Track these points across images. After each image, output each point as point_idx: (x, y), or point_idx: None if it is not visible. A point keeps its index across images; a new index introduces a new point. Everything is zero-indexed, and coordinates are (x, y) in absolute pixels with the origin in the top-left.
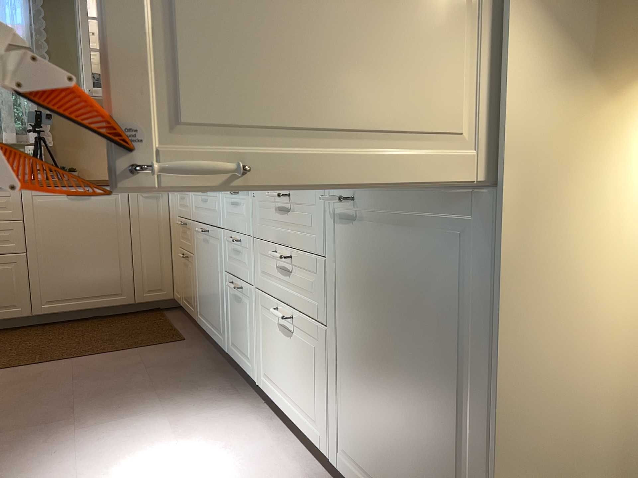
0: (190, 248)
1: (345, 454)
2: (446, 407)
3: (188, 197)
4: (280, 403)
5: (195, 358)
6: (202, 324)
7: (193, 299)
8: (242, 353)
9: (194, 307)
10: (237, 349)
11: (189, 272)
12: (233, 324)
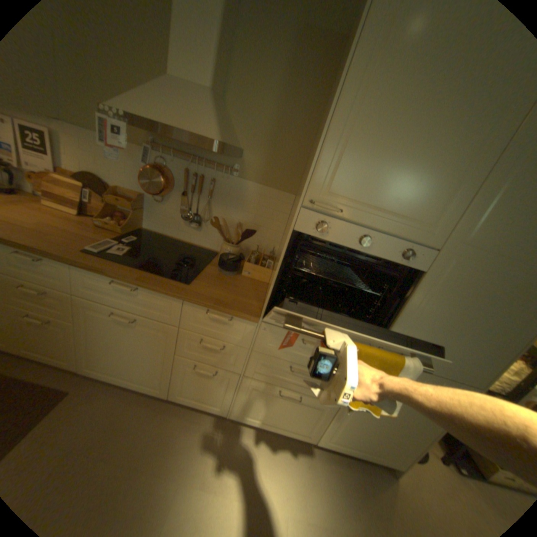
0: (61, 317)
1: (332, 442)
2: (415, 432)
3: (57, 271)
4: (262, 426)
5: (114, 410)
6: (98, 377)
7: (66, 356)
8: (200, 402)
9: (67, 362)
10: (192, 399)
11: (54, 335)
12: (186, 386)
